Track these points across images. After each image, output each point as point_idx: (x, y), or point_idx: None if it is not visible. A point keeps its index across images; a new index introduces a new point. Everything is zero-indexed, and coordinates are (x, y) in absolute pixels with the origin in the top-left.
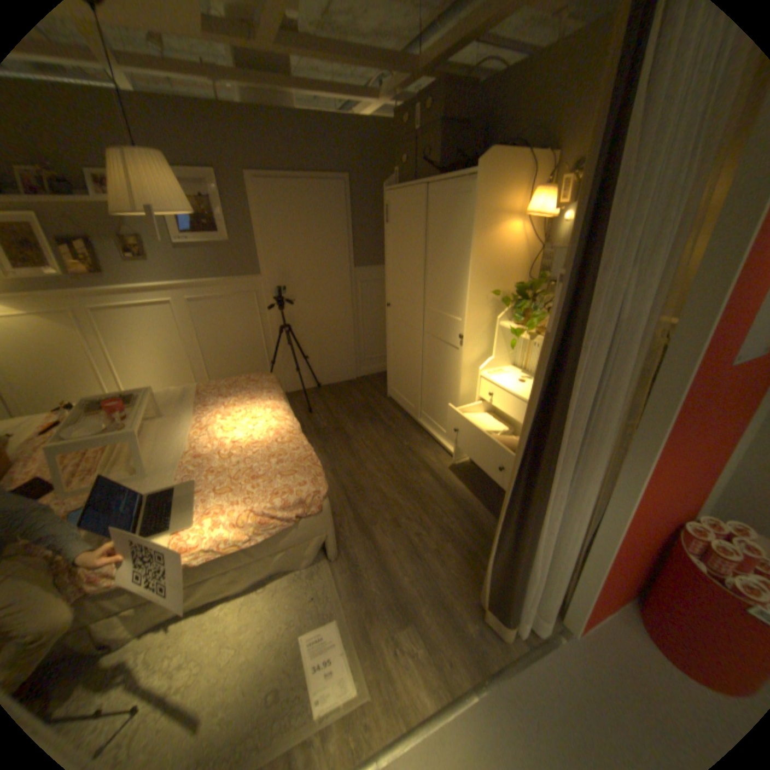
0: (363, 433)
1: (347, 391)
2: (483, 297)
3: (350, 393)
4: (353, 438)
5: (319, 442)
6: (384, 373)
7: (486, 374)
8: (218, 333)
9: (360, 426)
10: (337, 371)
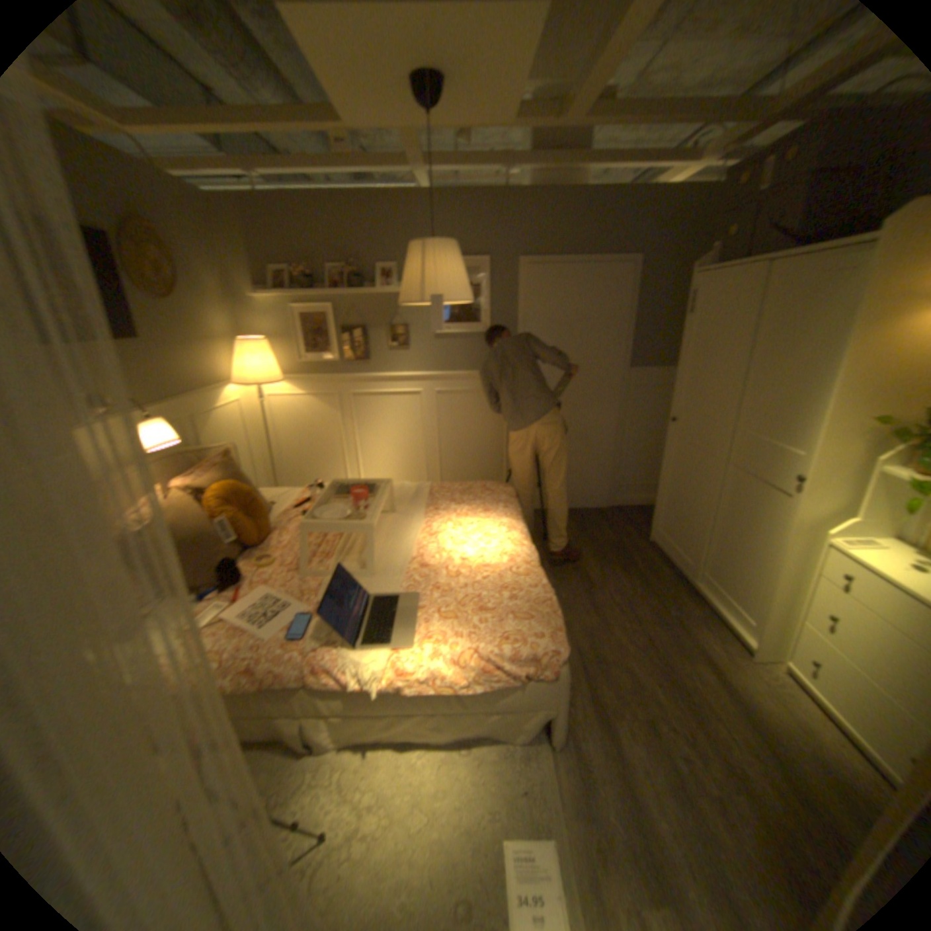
0: (610, 584)
1: (593, 523)
2: (855, 425)
3: (596, 526)
4: (597, 587)
5: (551, 581)
6: (645, 507)
7: (842, 544)
8: (458, 431)
9: (608, 574)
10: (583, 494)
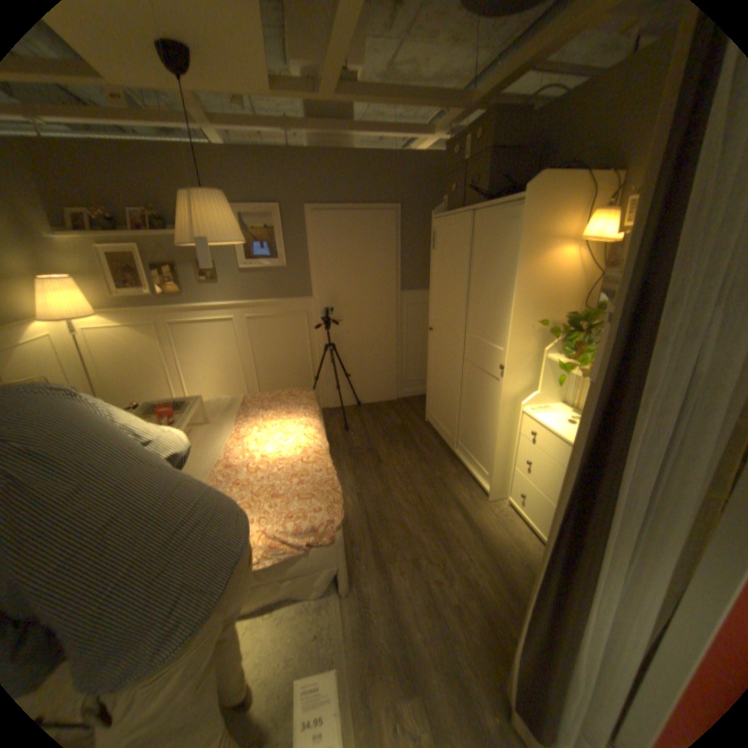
0: (394, 458)
1: (385, 412)
2: (528, 327)
3: (388, 414)
4: (384, 462)
5: (350, 462)
6: (424, 396)
7: (529, 410)
8: (270, 349)
9: (393, 450)
10: (377, 391)
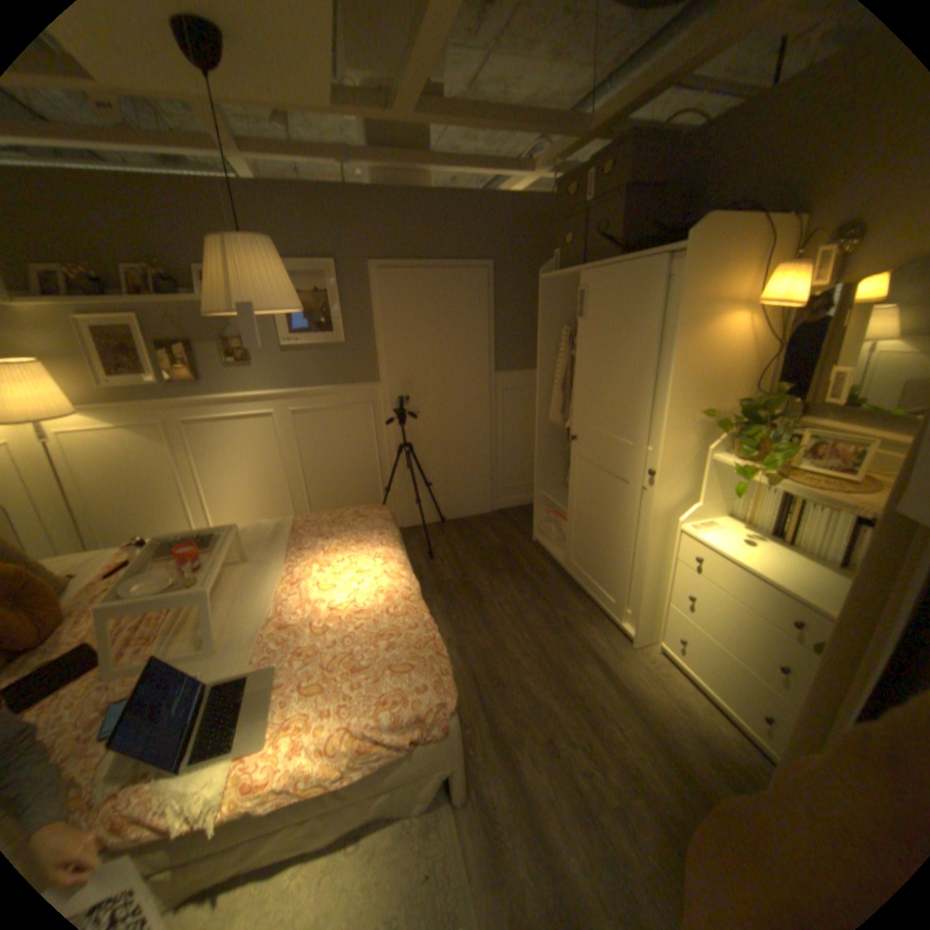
0: (500, 593)
1: (479, 530)
2: (688, 419)
3: (483, 532)
4: (488, 599)
5: (441, 602)
6: (527, 506)
7: (691, 529)
8: (325, 452)
9: (497, 583)
10: (466, 502)
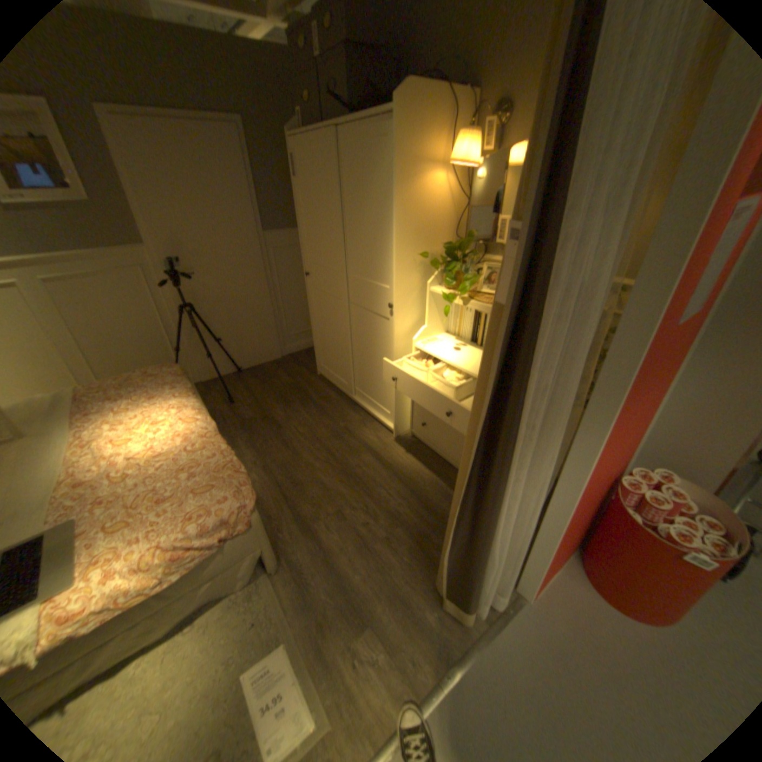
0: (295, 419)
1: (273, 373)
2: (411, 261)
3: (276, 375)
4: (285, 425)
5: (245, 435)
6: (312, 348)
7: (420, 344)
8: (98, 320)
9: (291, 411)
10: (258, 351)
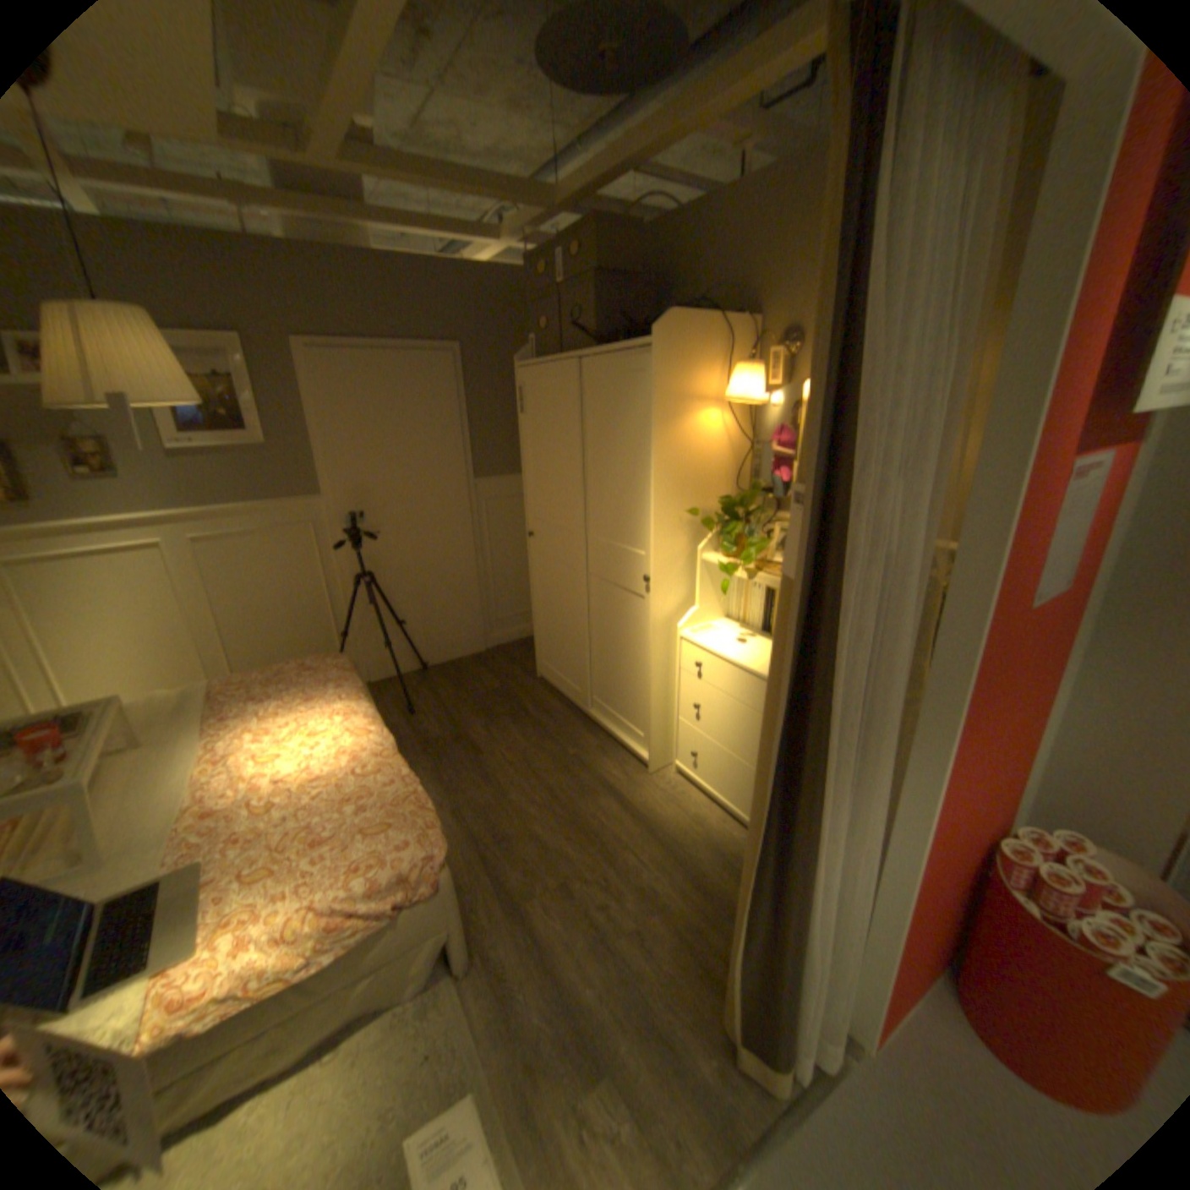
0: (501, 741)
1: (472, 672)
2: (674, 519)
3: (476, 675)
4: (486, 750)
5: (428, 762)
6: (529, 638)
7: (688, 633)
8: (247, 592)
9: (497, 729)
10: (453, 640)
